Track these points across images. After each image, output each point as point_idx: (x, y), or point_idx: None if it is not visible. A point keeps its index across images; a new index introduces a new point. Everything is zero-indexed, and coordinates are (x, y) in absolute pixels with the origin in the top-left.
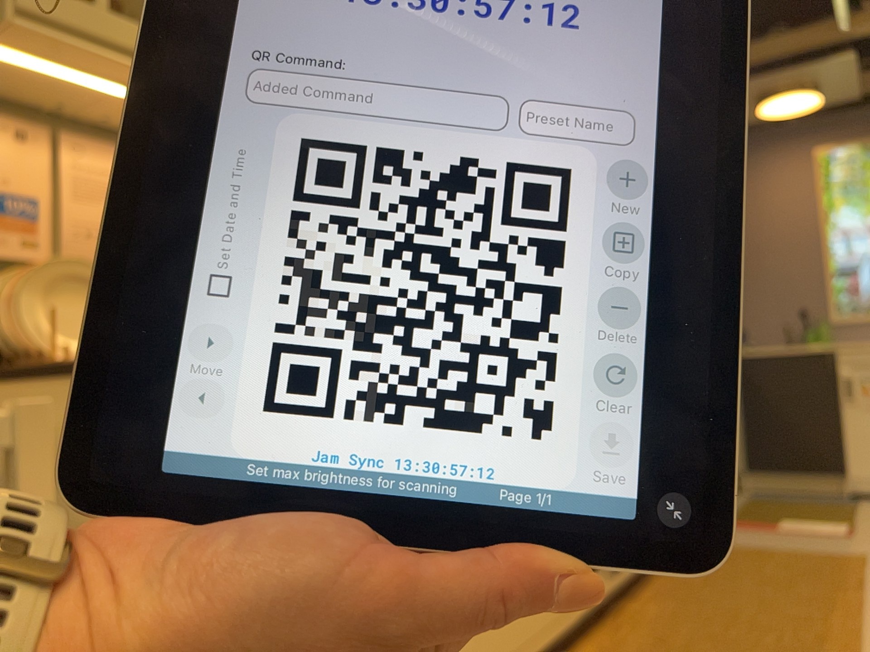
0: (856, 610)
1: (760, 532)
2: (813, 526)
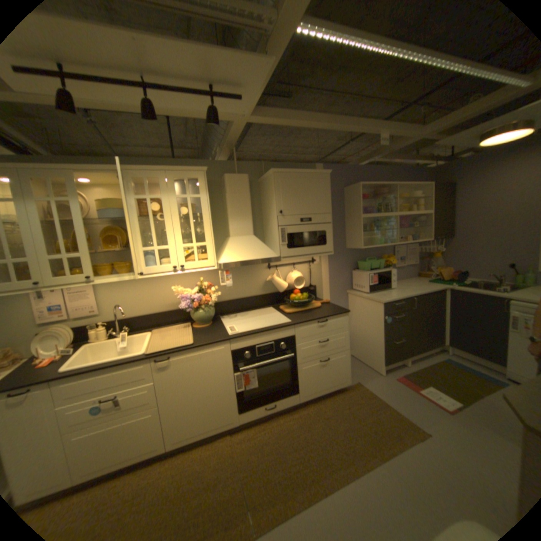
0: (359, 470)
1: (407, 390)
2: (442, 396)
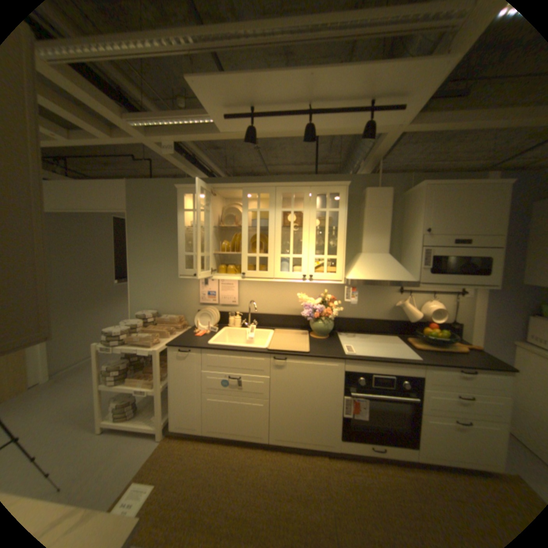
0: None
1: None
2: None
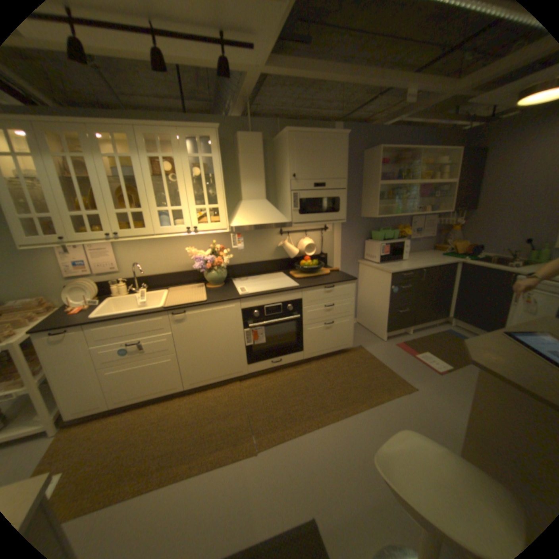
0: (350, 412)
1: (405, 354)
2: (436, 359)
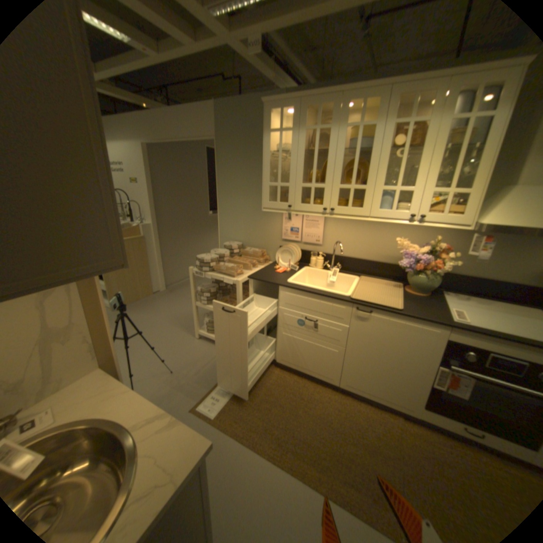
0: None
1: None
2: None
